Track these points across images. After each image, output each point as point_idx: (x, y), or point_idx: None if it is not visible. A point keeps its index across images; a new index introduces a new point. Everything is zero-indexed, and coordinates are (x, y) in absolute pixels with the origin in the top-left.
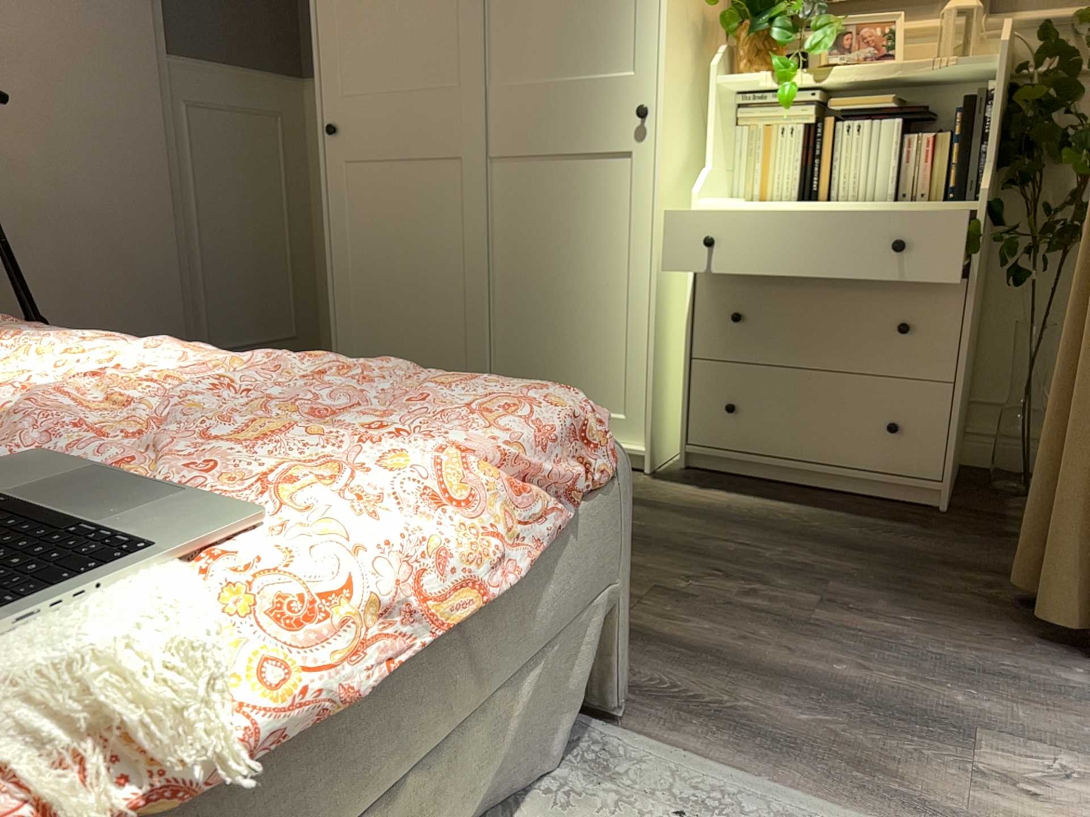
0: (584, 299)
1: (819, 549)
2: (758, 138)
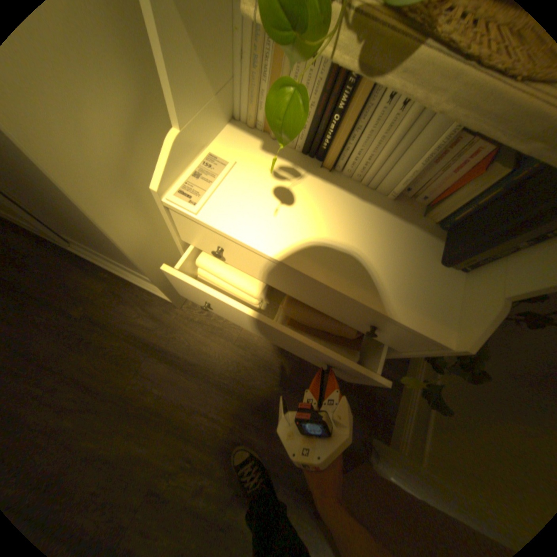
0: (83, 227)
1: (251, 416)
2: (265, 40)
